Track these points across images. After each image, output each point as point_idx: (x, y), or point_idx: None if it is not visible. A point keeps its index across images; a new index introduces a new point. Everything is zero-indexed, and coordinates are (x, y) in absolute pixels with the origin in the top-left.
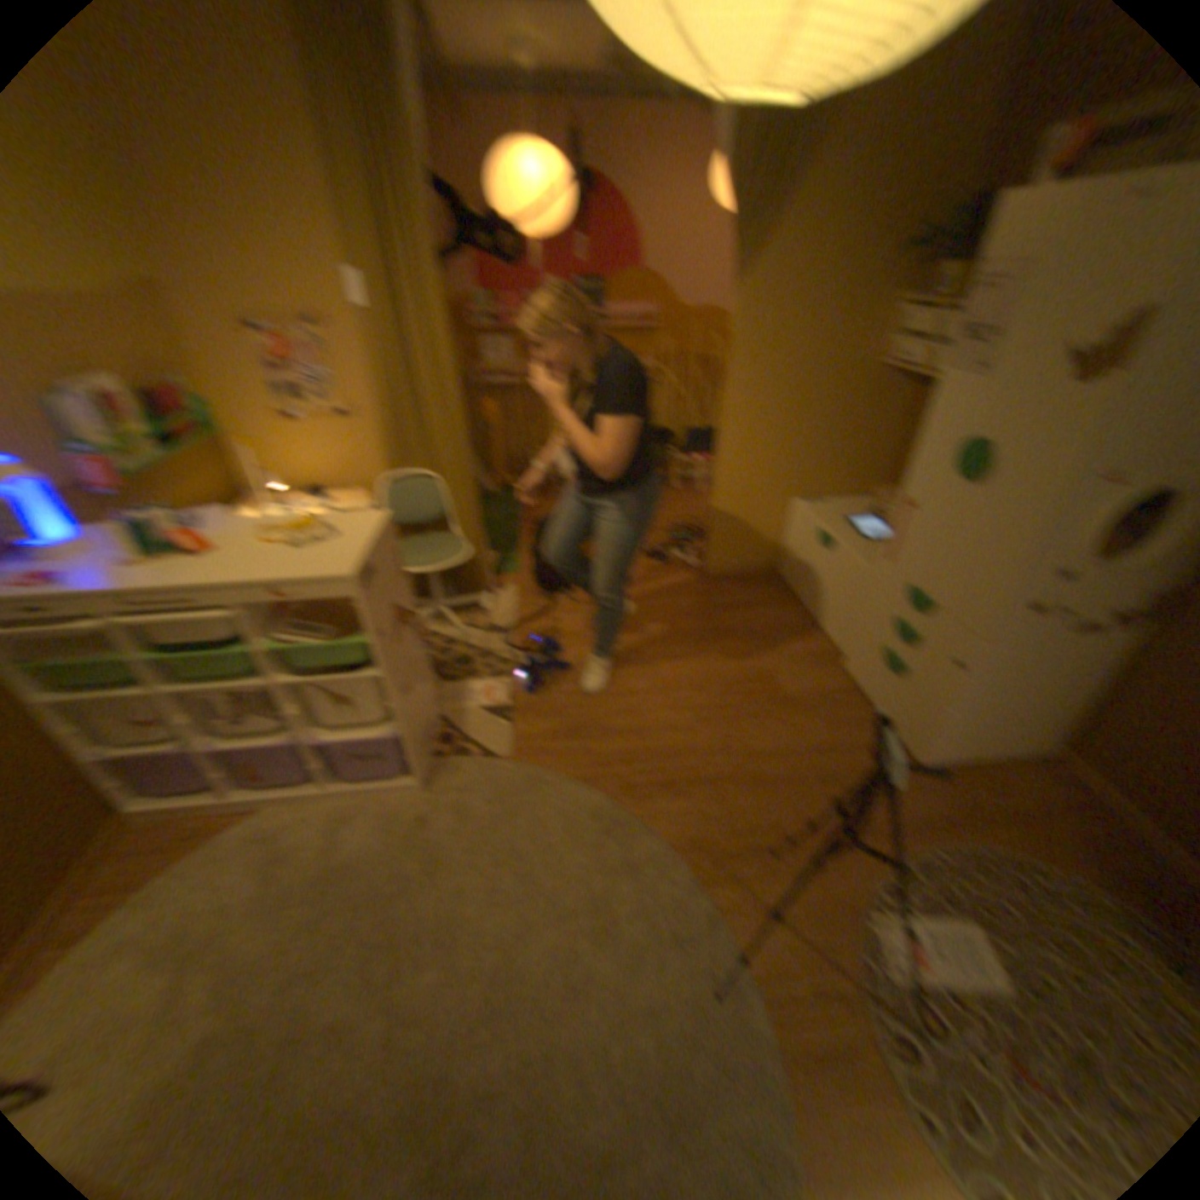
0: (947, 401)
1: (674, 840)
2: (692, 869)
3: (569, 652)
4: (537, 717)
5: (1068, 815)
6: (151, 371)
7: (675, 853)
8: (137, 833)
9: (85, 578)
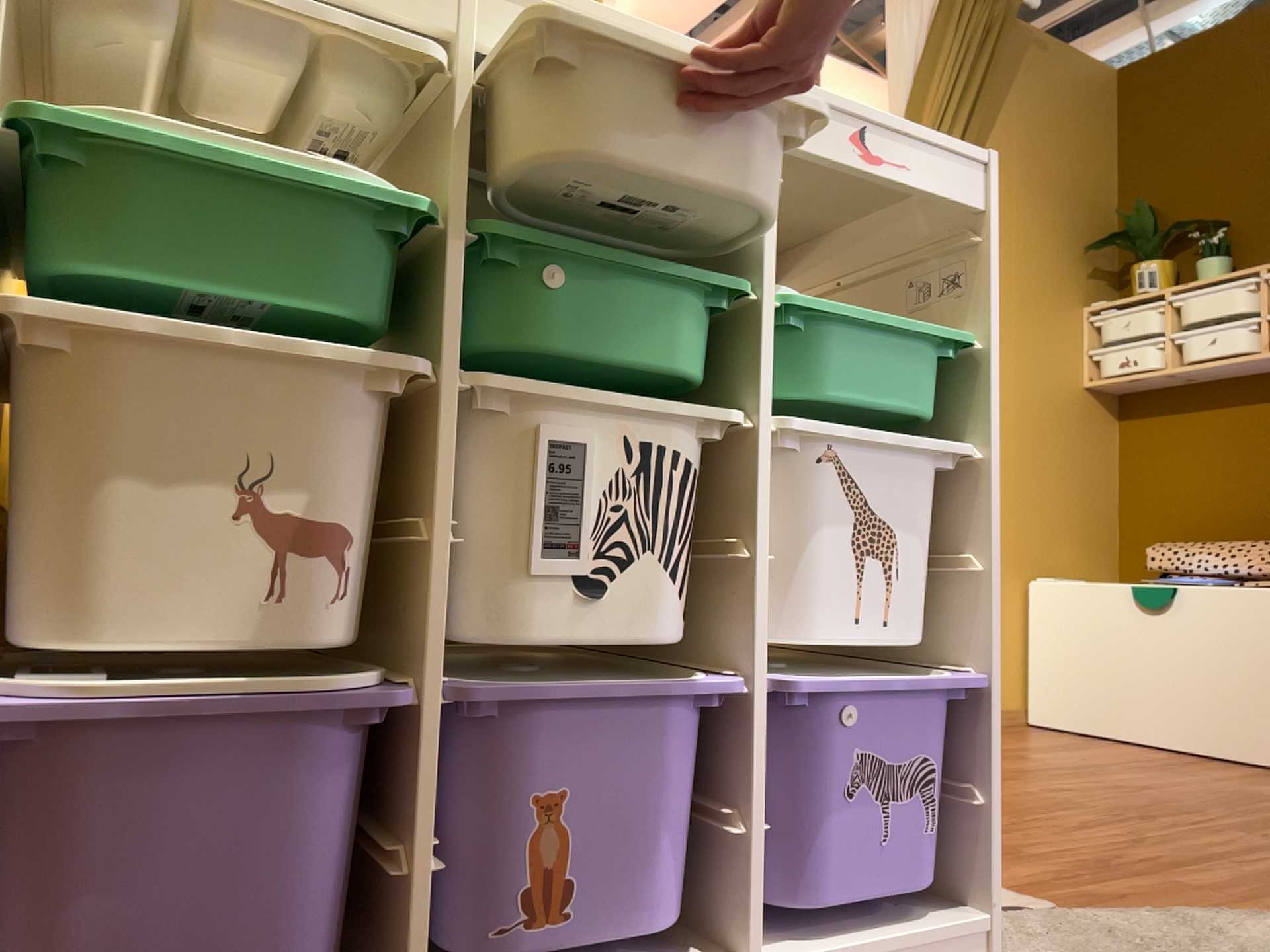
0: None
1: None
2: None
3: None
4: None
5: None
6: None
7: None
8: None
9: None
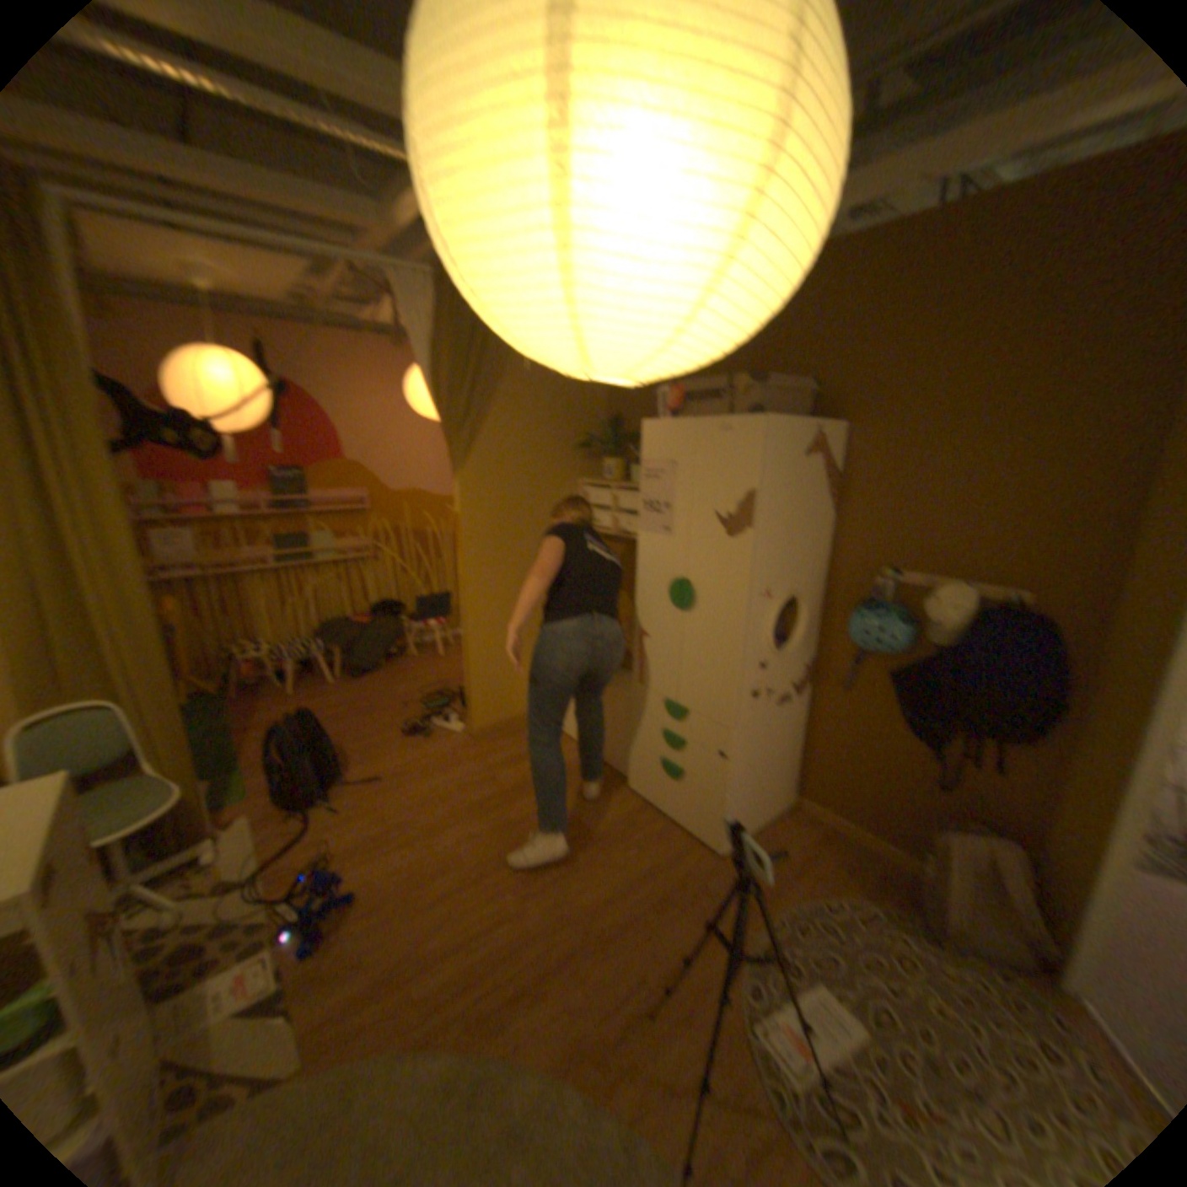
0: (647, 555)
1: (545, 1065)
2: (577, 1091)
3: (341, 880)
4: (319, 990)
5: (821, 852)
6: None
7: (553, 1082)
8: None
9: None
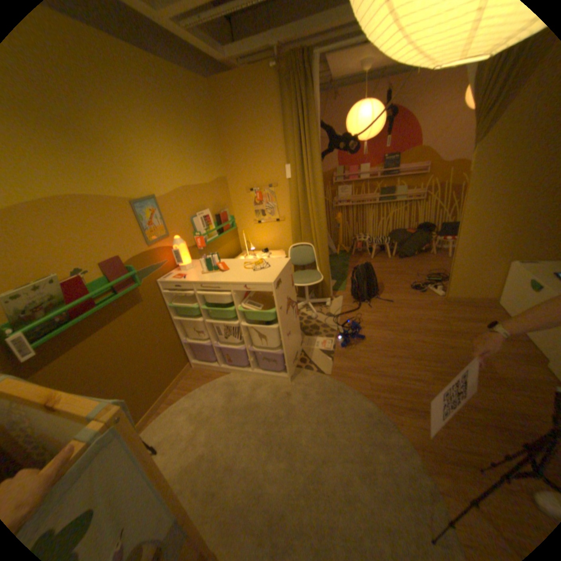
0: None
1: (412, 439)
2: (422, 458)
3: (363, 329)
4: (344, 358)
5: None
6: (216, 207)
7: (413, 446)
8: (190, 370)
9: (189, 276)
